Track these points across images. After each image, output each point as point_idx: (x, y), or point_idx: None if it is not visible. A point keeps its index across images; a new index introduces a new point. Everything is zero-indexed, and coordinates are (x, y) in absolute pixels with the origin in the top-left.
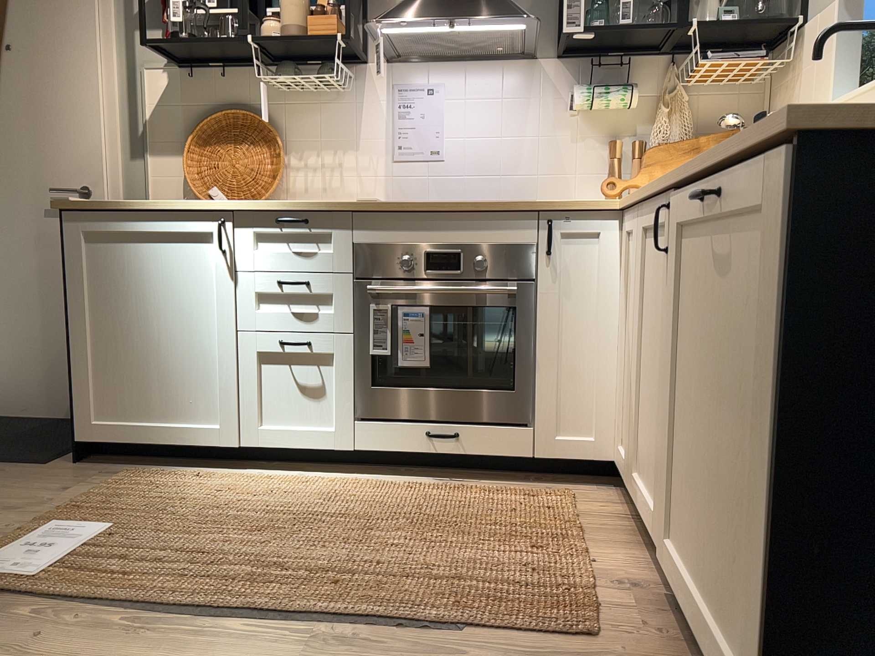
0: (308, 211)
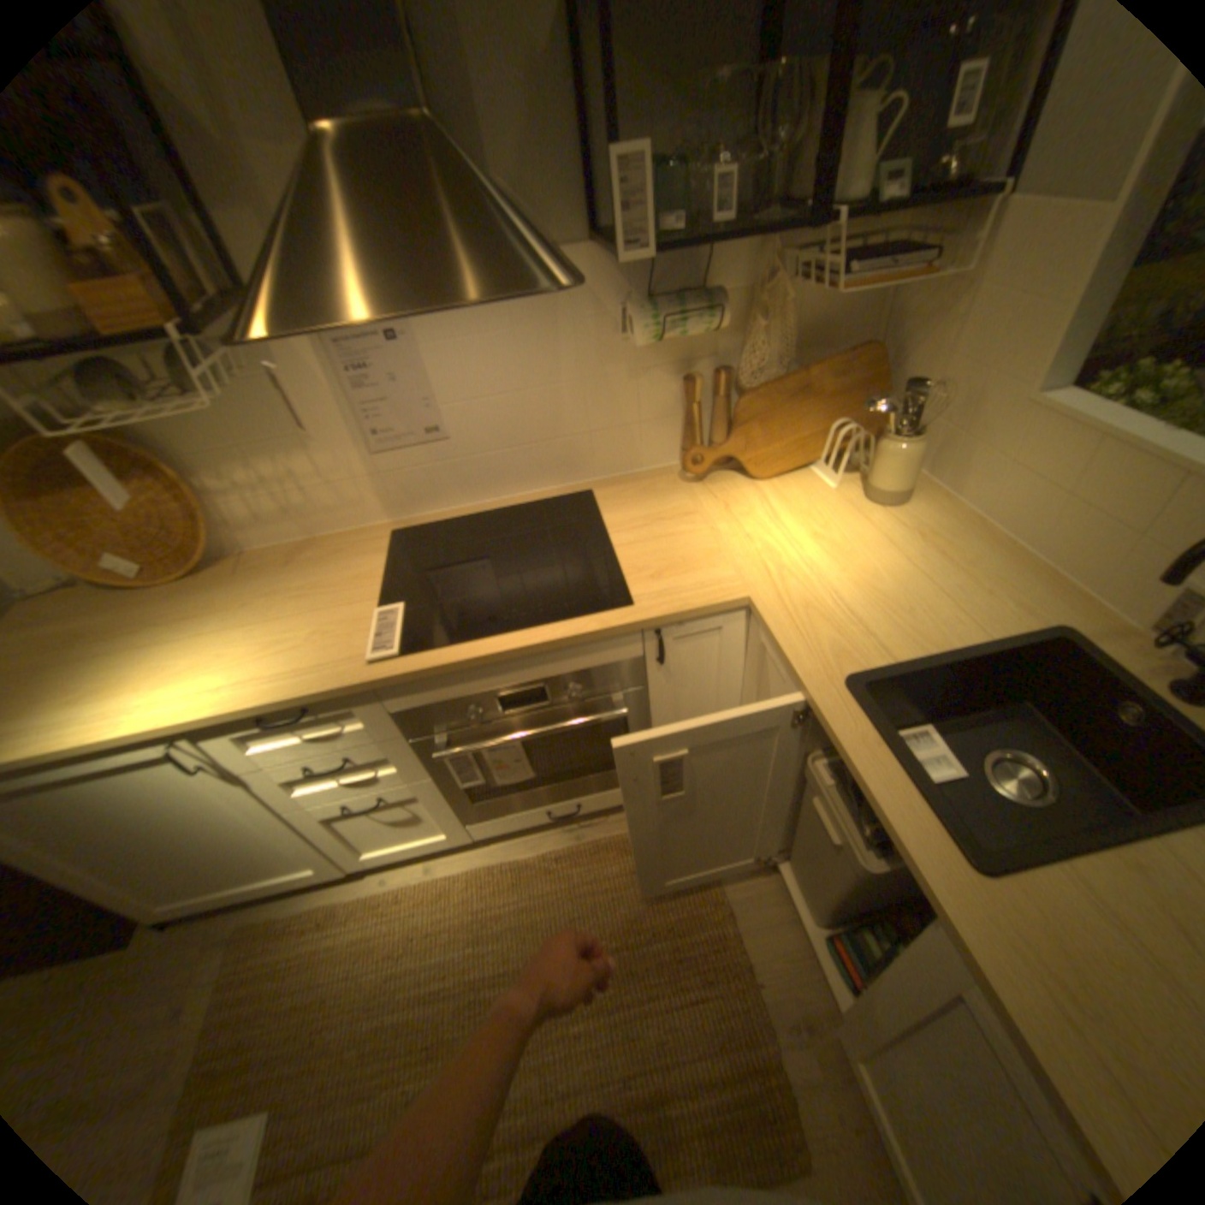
0: (301, 701)
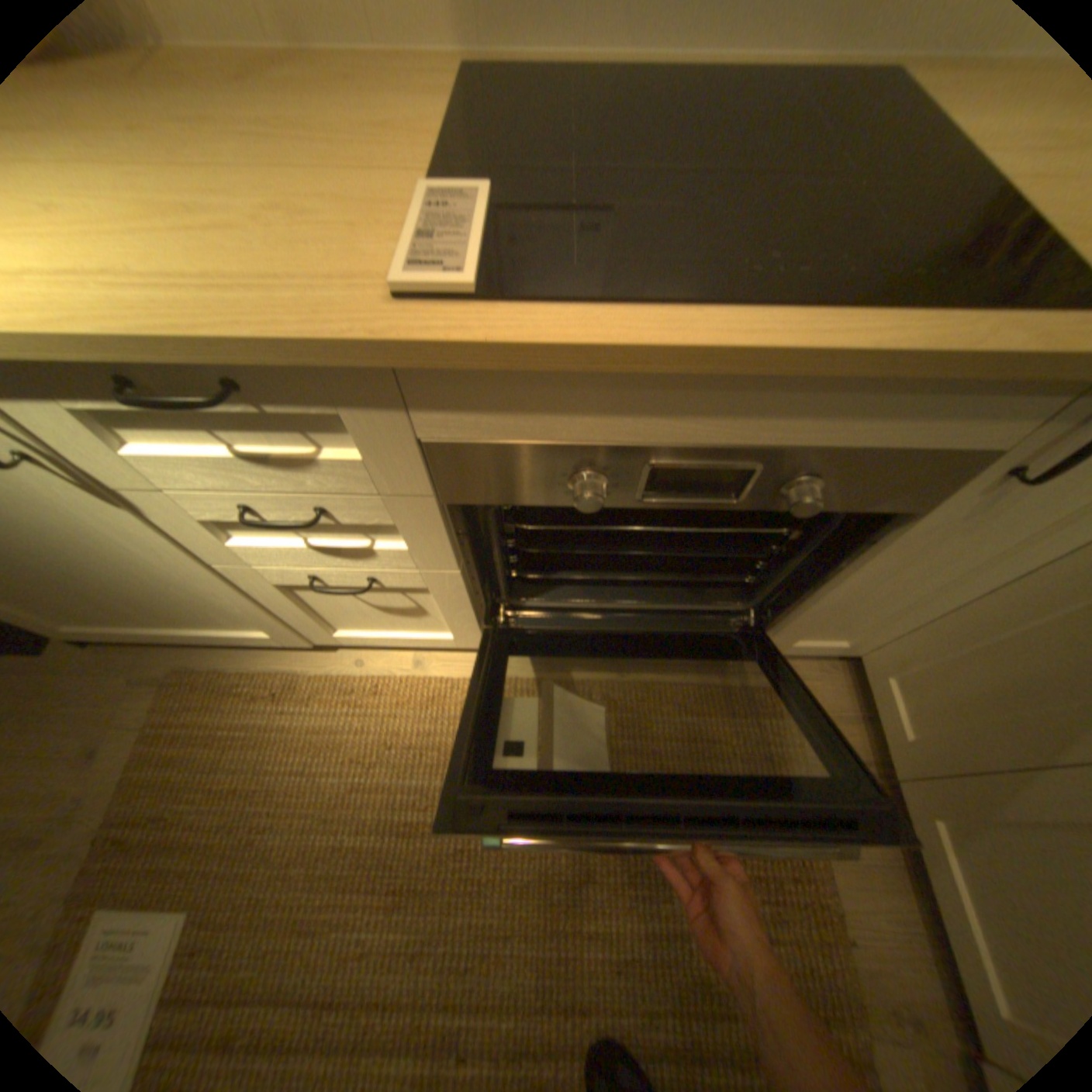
0: (218, 357)
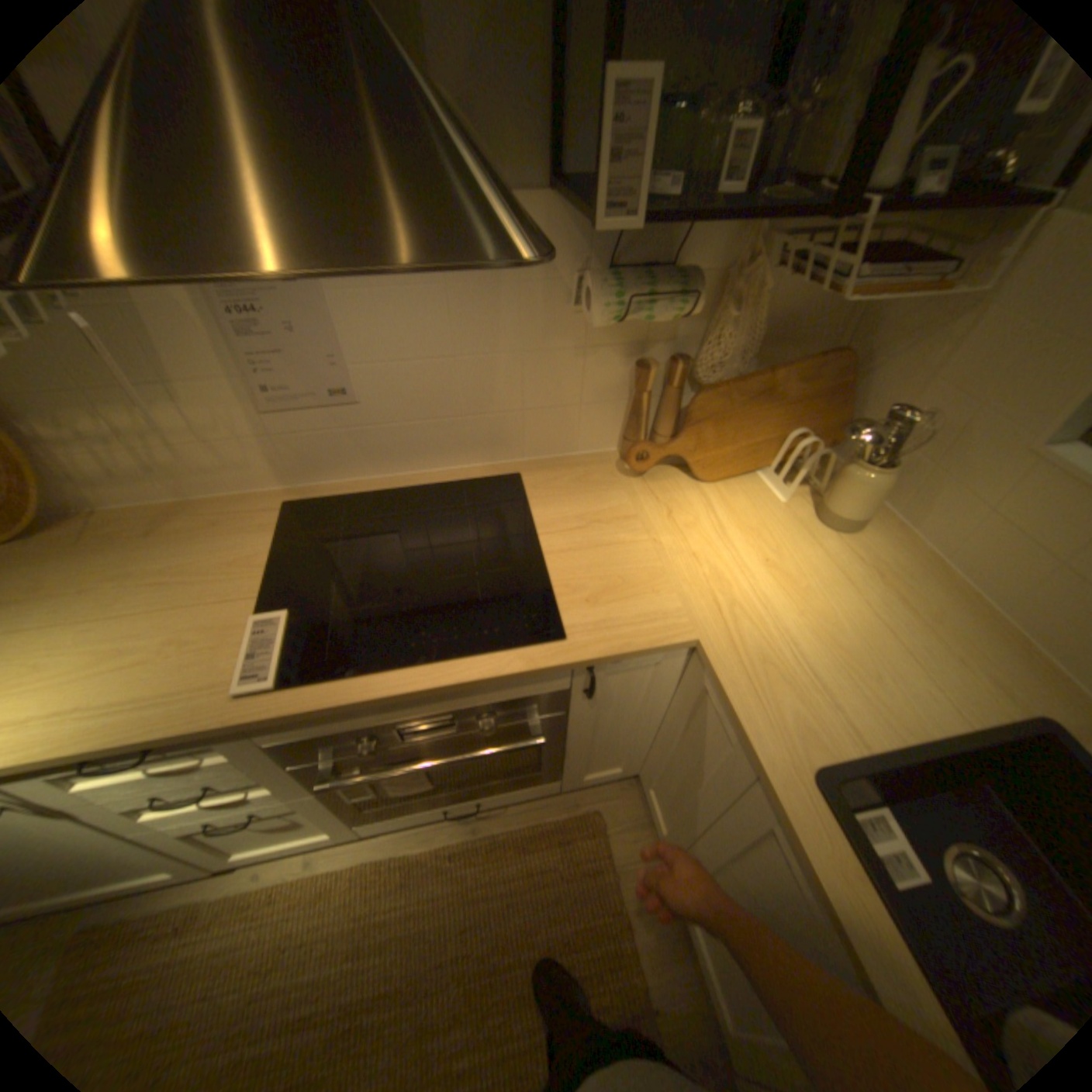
0: (141, 745)
